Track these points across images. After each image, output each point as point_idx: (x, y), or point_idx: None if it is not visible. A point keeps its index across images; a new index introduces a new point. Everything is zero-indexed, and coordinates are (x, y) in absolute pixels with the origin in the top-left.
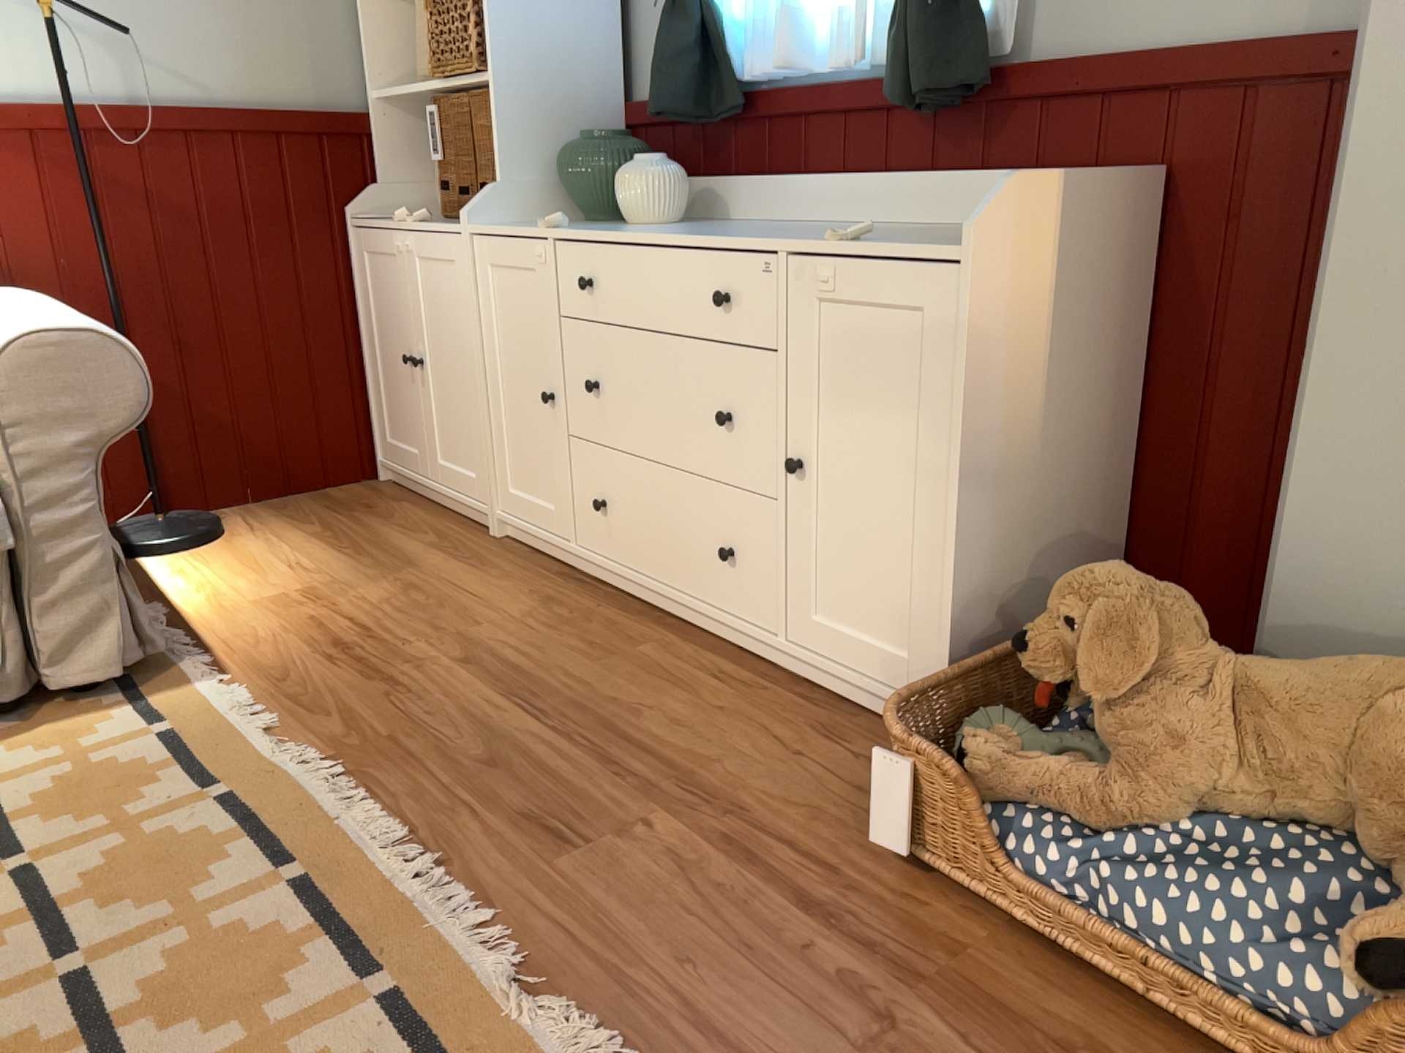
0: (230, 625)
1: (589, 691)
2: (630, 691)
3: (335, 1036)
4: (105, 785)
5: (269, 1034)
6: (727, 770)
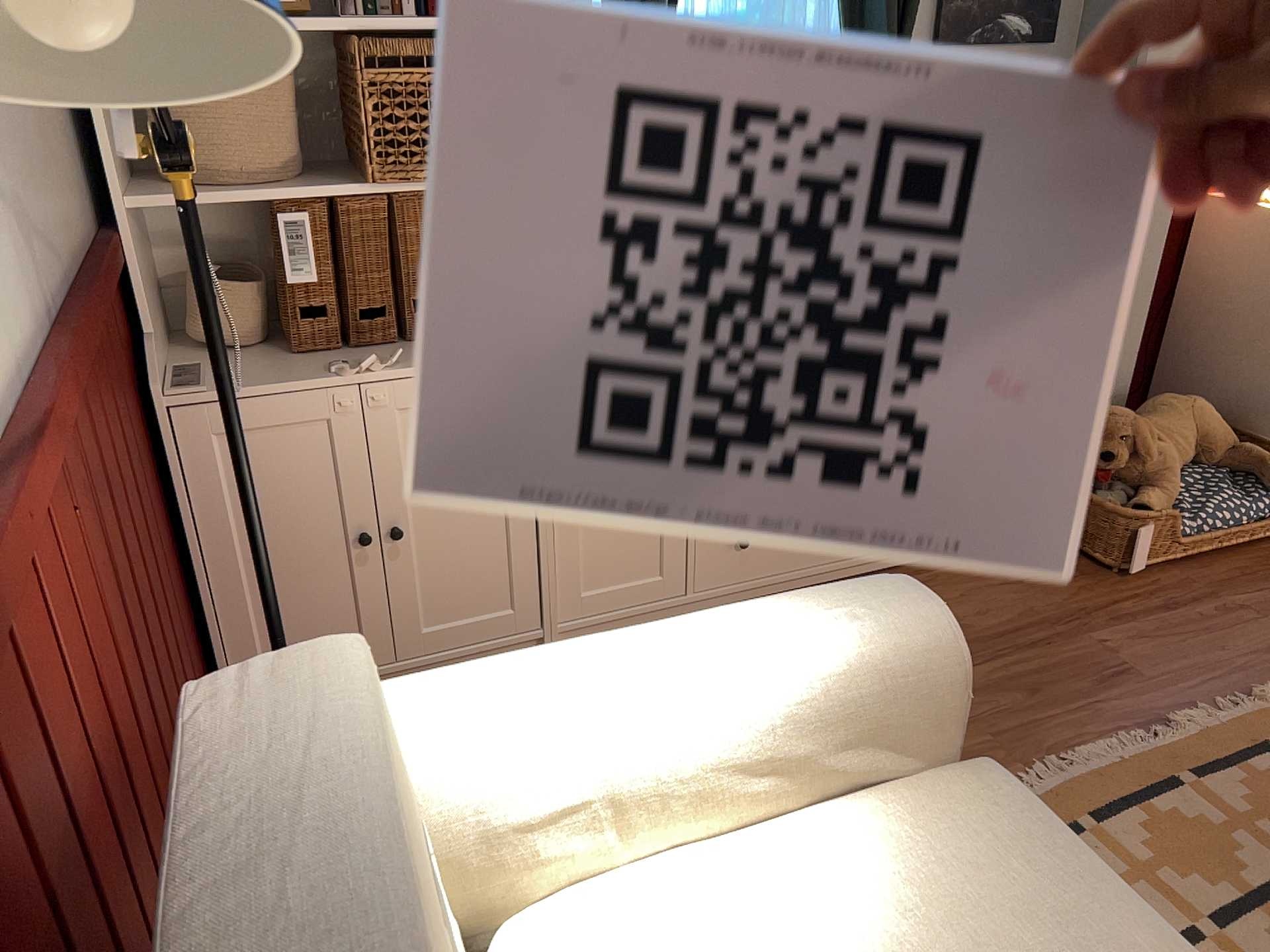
0: None
1: None
2: None
3: None
4: None
5: None
6: (1042, 608)
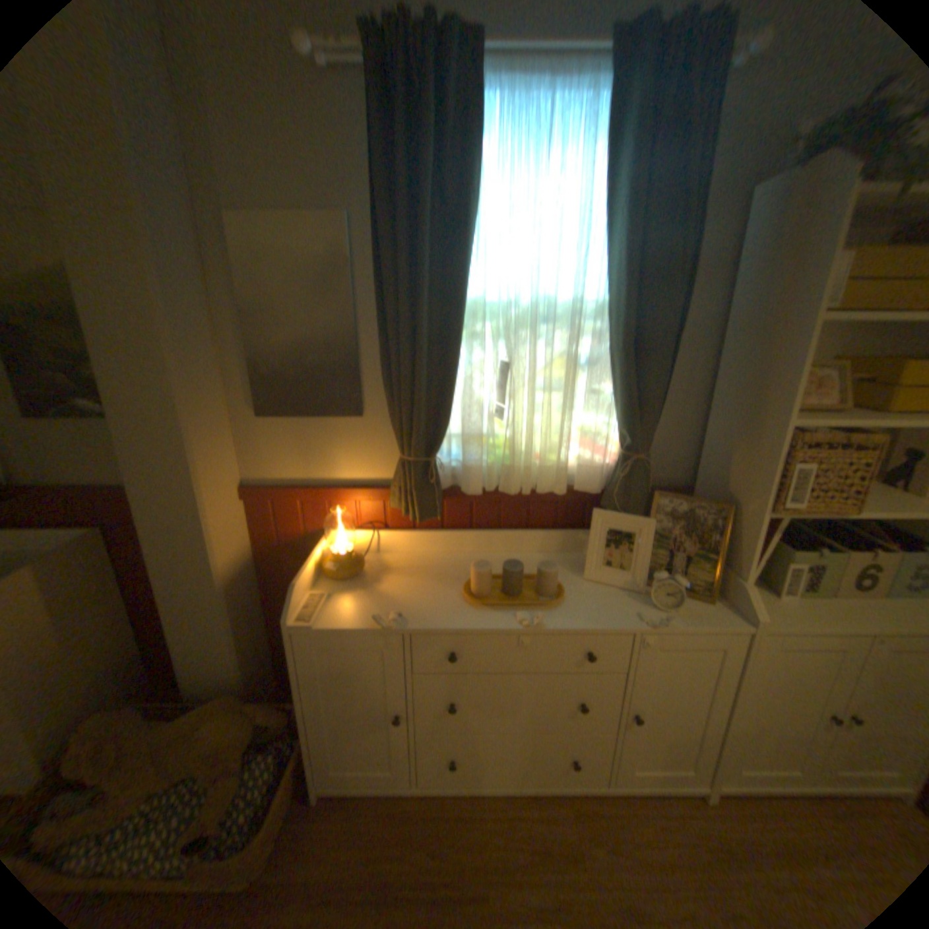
0: None
1: None
2: None
3: None
4: None
5: None
6: None
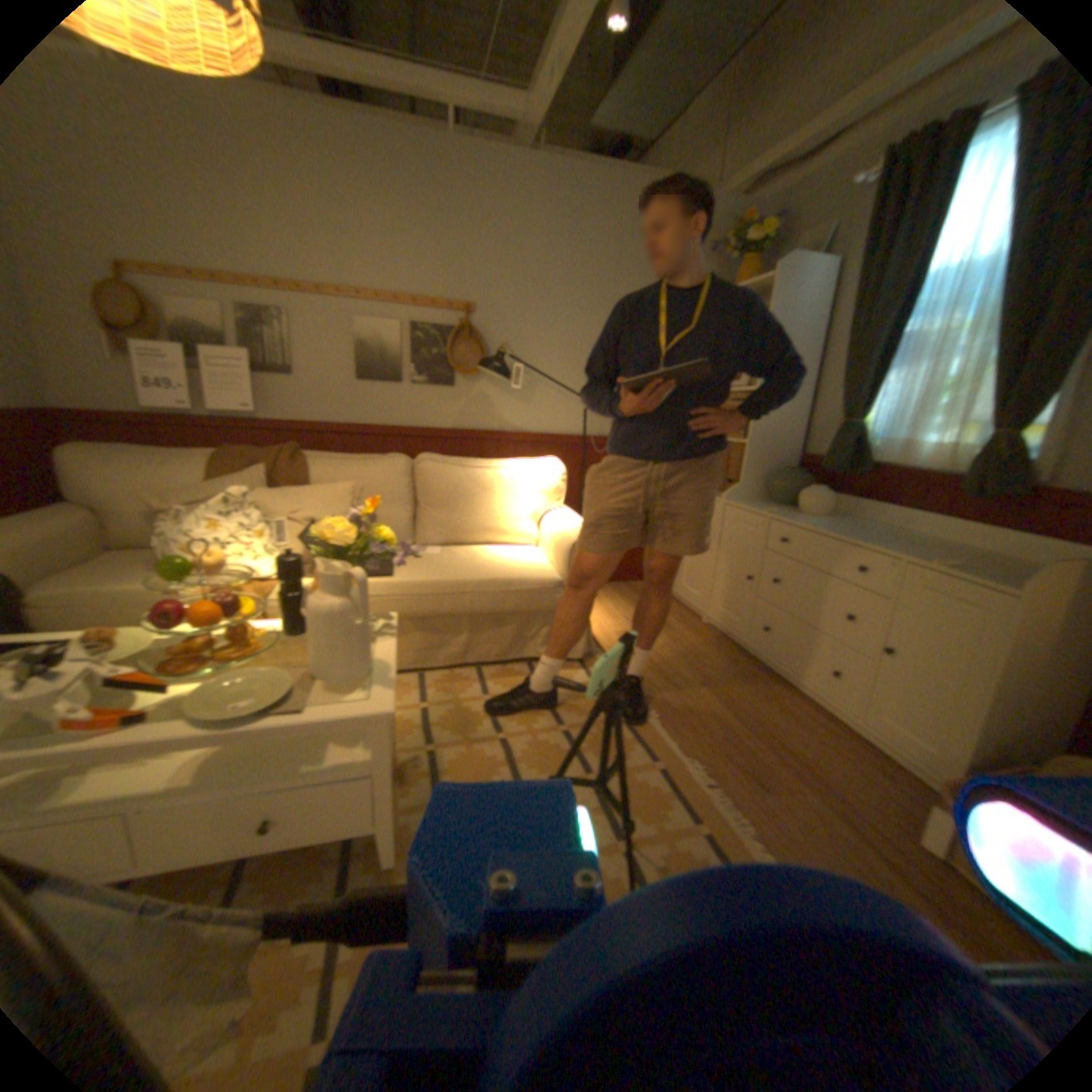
0: (609, 642)
1: (764, 718)
2: (783, 724)
3: (693, 847)
4: (583, 704)
5: (668, 836)
6: (838, 780)
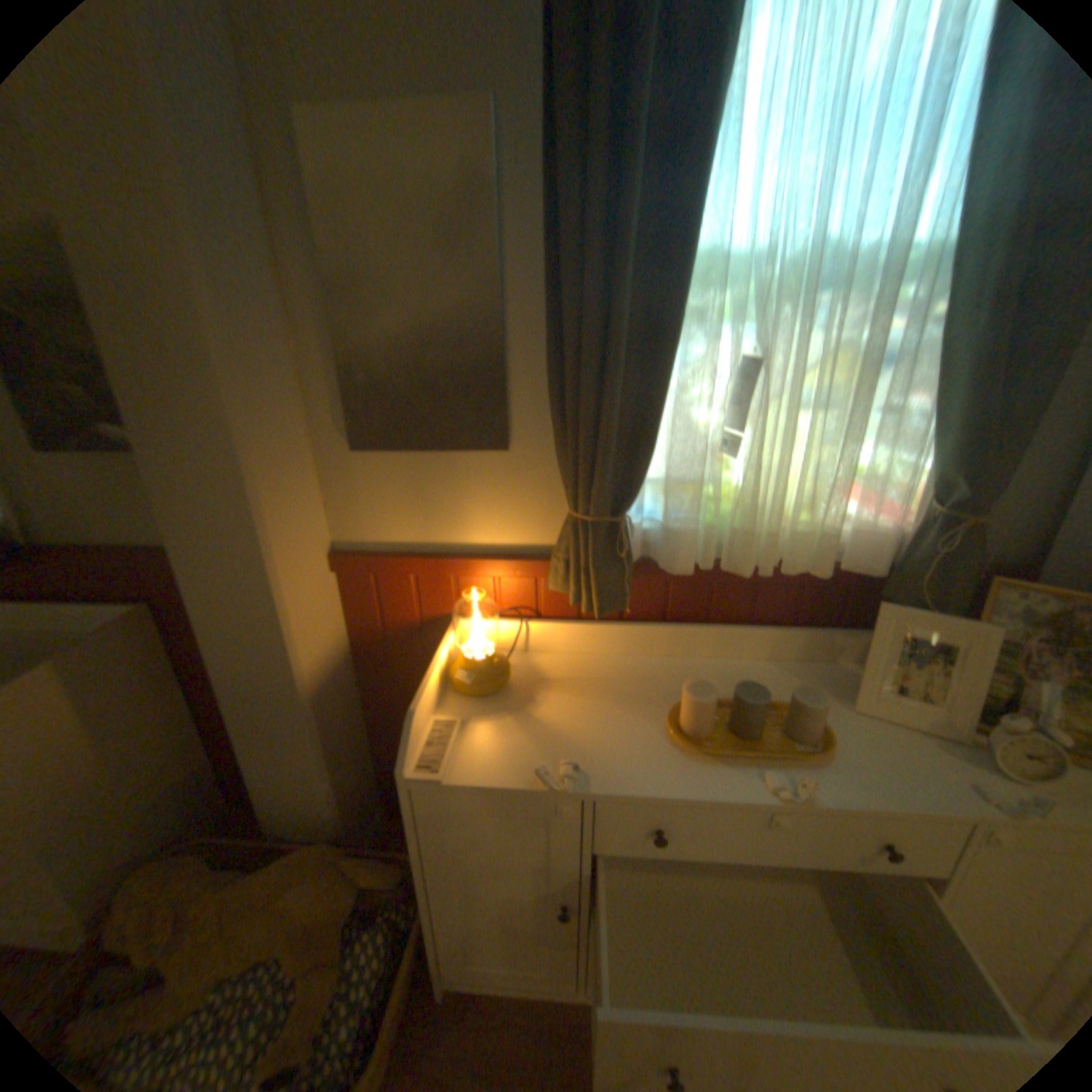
0: None
1: None
2: None
3: None
4: None
5: None
6: None
